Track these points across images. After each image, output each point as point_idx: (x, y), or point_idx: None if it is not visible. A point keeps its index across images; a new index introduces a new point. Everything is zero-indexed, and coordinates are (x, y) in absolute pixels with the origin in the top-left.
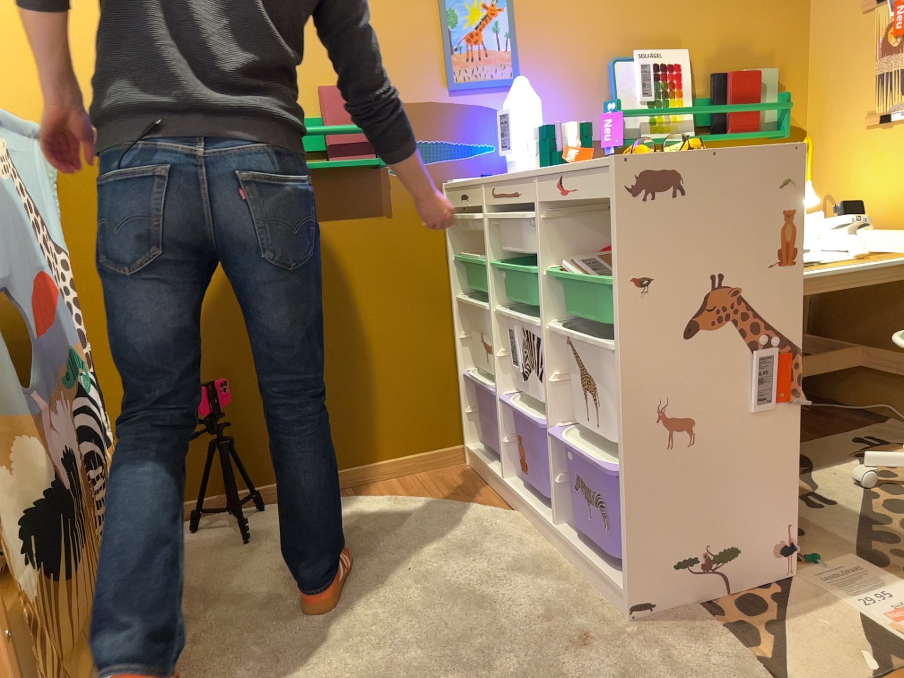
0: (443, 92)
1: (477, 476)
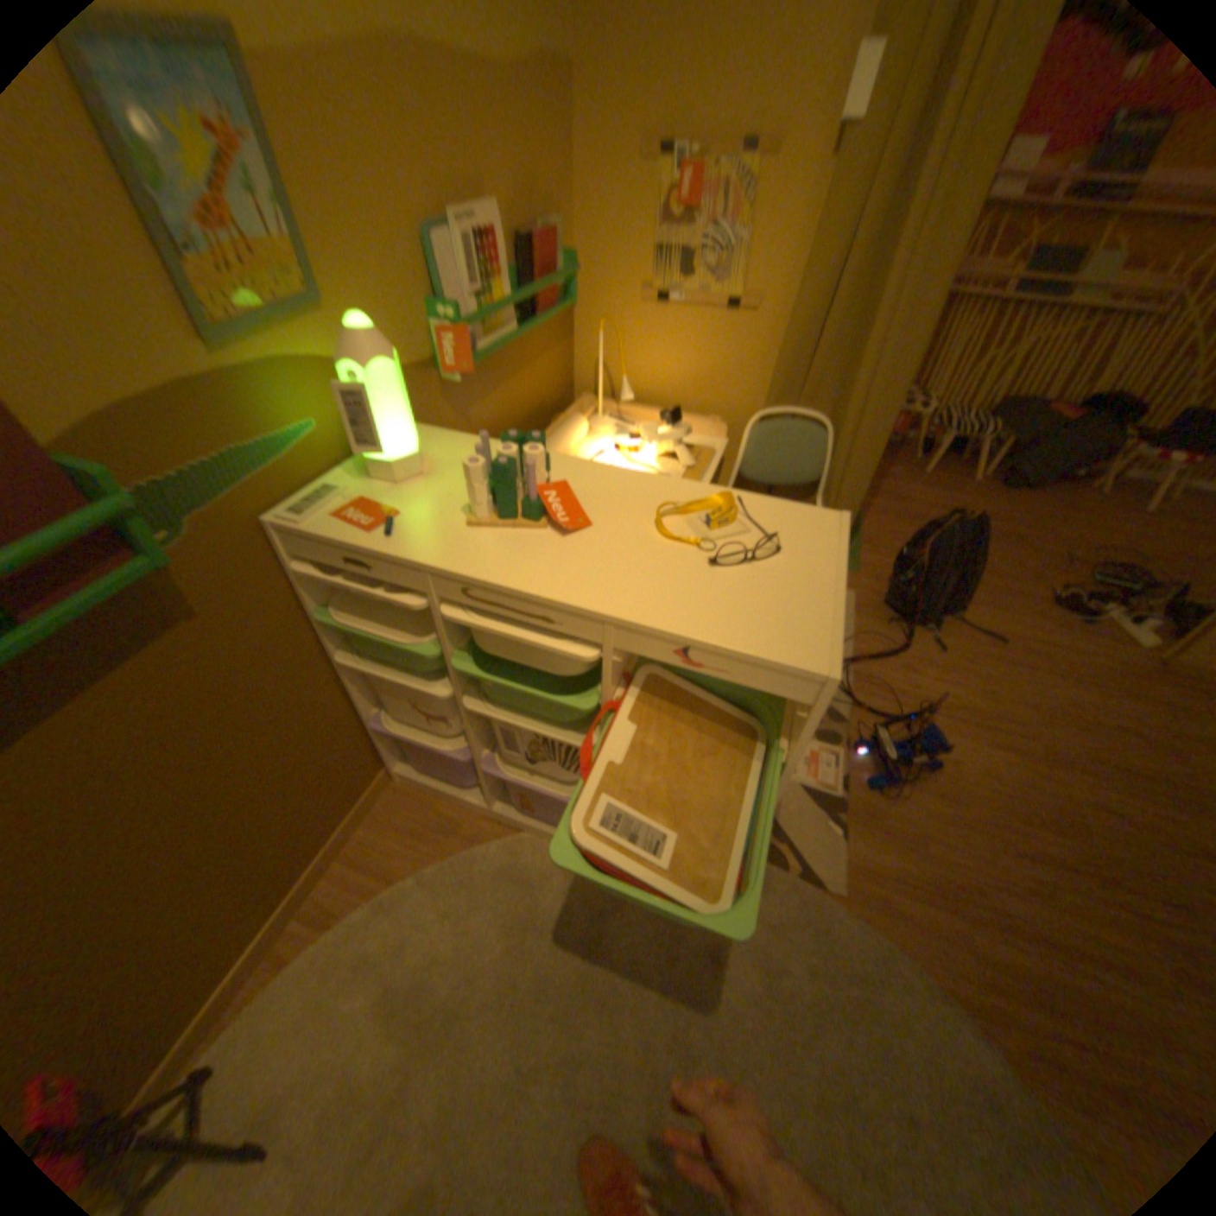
0: (191, 350)
1: (427, 795)
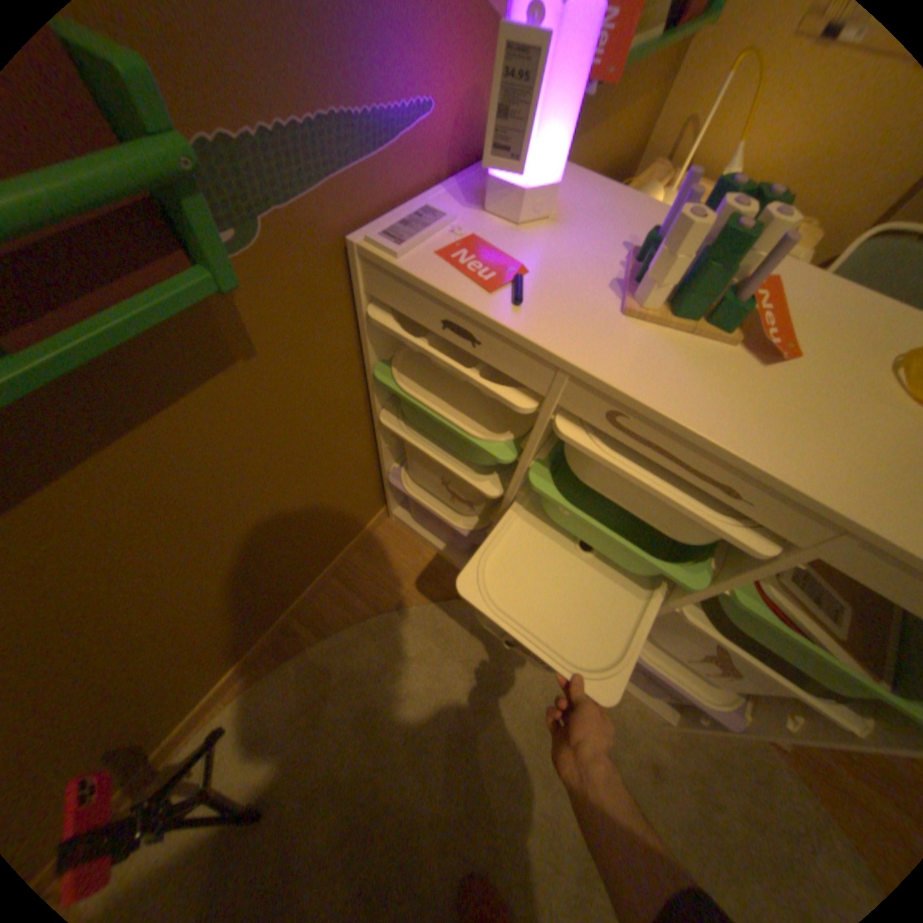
0: None
1: (418, 540)
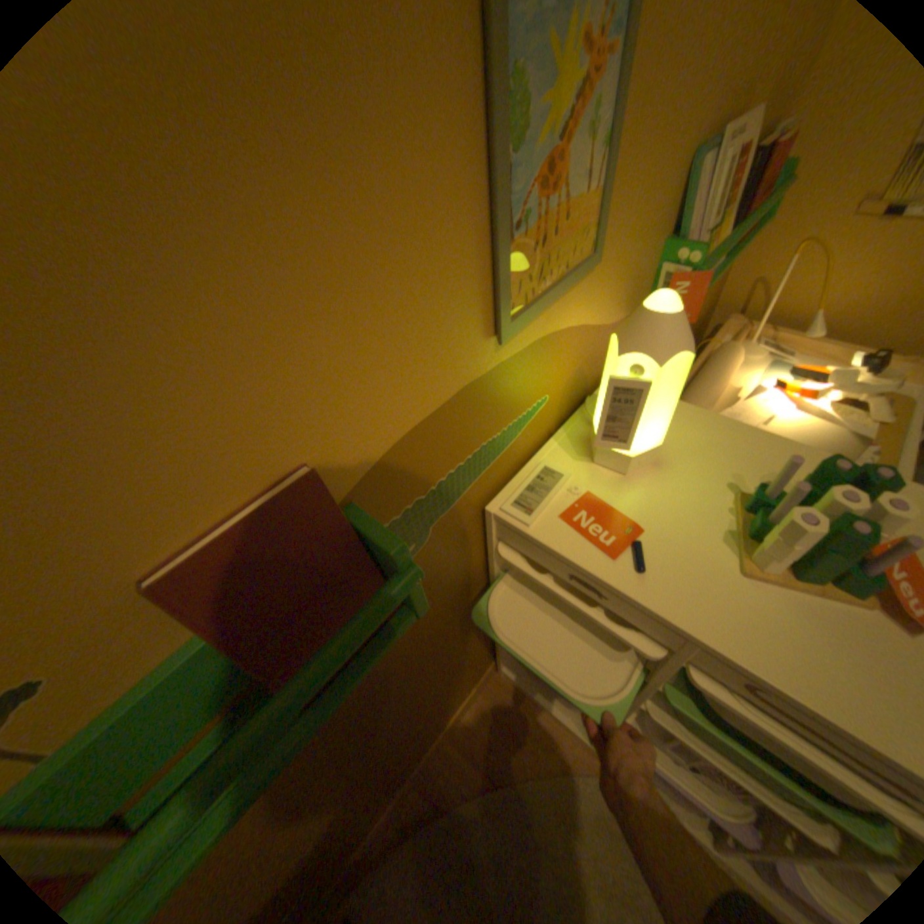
0: (487, 351)
1: (528, 700)
